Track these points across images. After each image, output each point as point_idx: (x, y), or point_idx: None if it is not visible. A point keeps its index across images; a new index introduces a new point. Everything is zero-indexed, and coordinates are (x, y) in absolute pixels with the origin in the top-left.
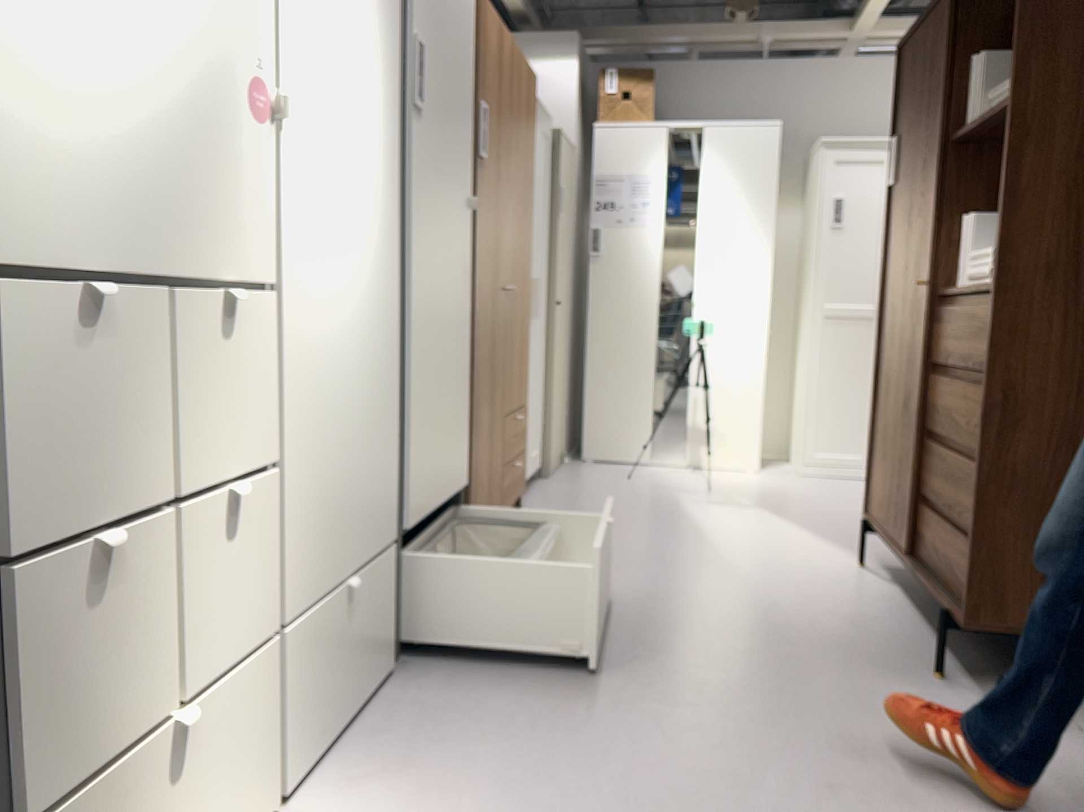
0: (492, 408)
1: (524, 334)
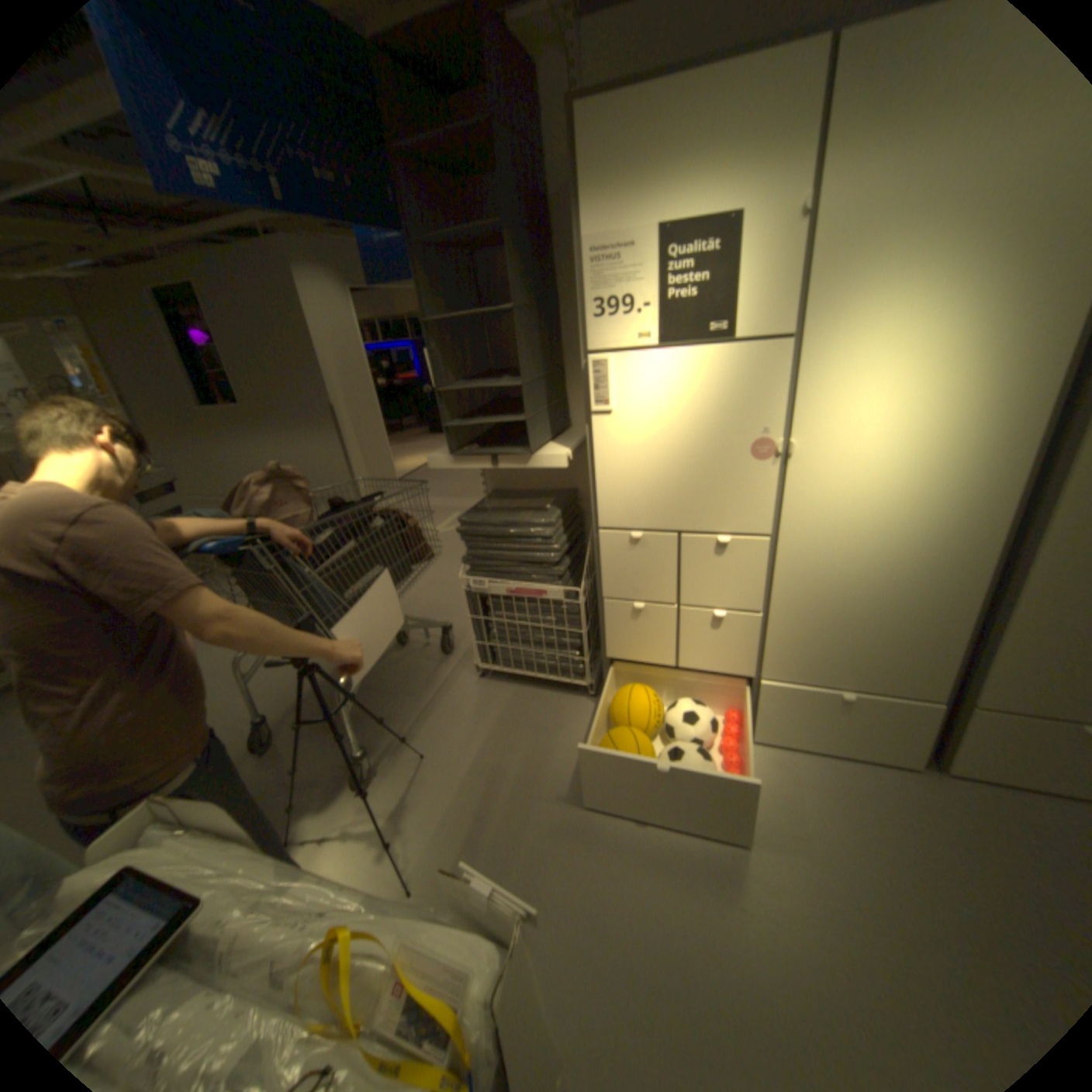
0: None
1: None
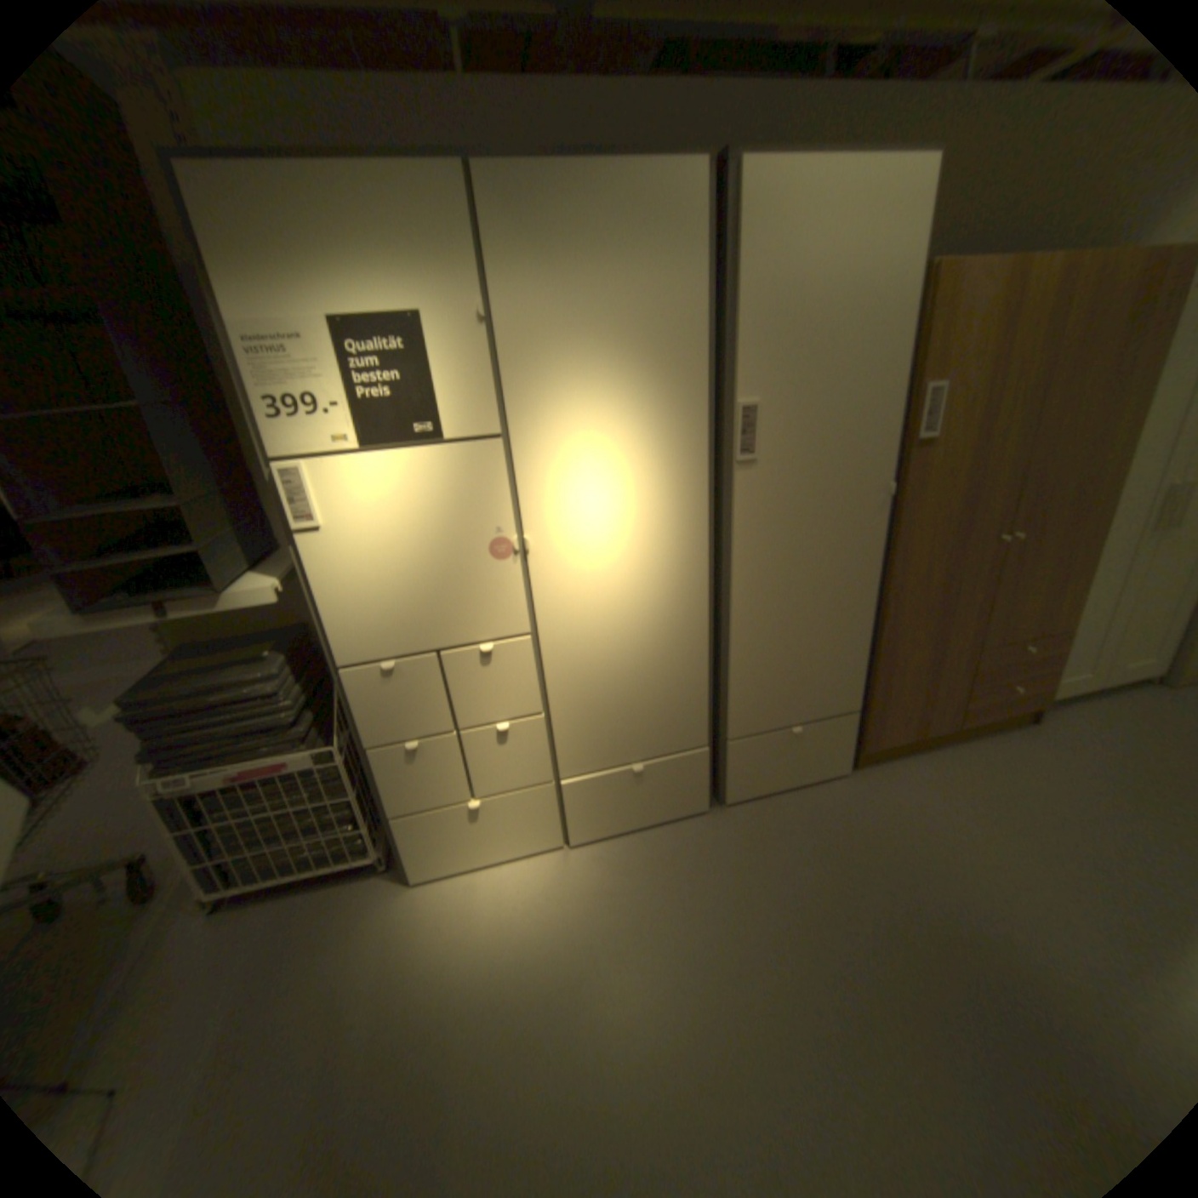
0: (953, 648)
1: (1080, 569)
